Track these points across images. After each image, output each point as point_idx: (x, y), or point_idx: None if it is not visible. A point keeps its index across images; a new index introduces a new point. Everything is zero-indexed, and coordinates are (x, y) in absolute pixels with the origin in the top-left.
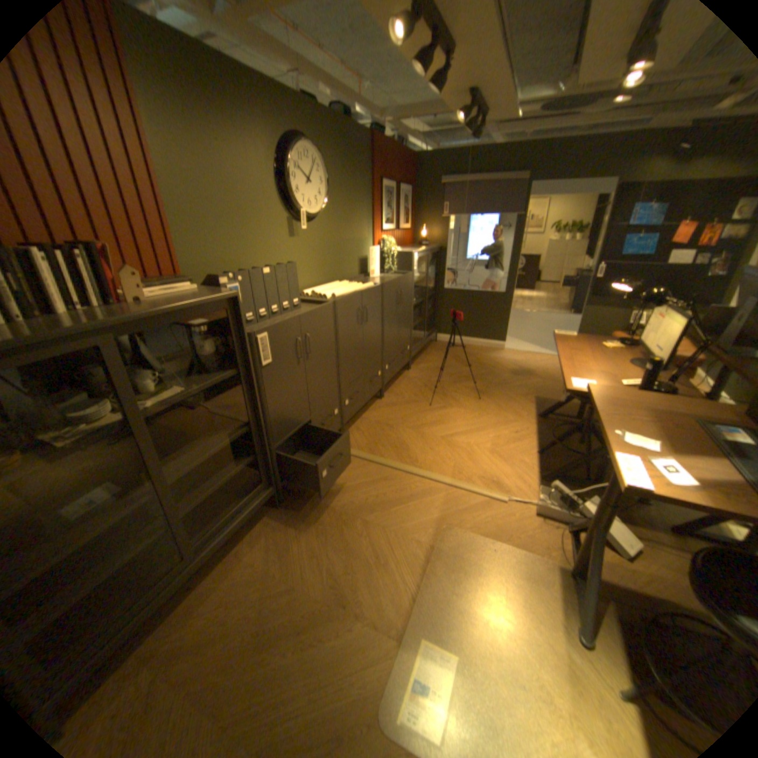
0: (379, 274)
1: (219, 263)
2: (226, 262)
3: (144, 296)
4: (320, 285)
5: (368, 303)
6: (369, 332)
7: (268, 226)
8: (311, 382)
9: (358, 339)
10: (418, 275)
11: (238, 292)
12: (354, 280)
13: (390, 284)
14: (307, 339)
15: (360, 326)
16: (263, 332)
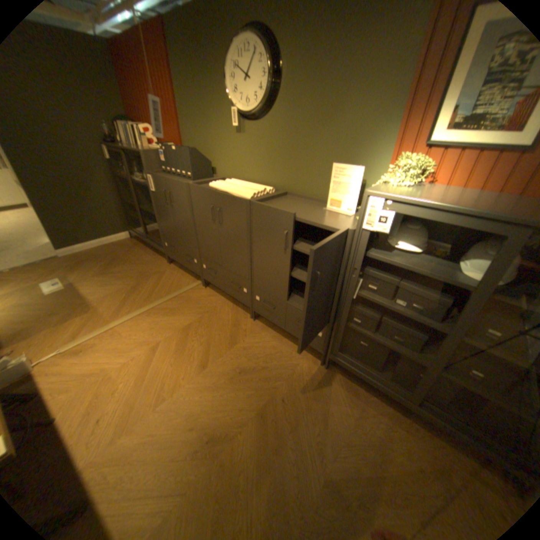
0: (356, 213)
1: (195, 142)
2: (198, 143)
3: (144, 145)
4: (262, 184)
5: (225, 208)
6: (227, 236)
7: (221, 122)
8: (176, 222)
9: (212, 230)
10: (480, 278)
11: (141, 150)
12: (306, 198)
13: (265, 208)
14: (170, 195)
15: (215, 221)
16: (150, 174)
